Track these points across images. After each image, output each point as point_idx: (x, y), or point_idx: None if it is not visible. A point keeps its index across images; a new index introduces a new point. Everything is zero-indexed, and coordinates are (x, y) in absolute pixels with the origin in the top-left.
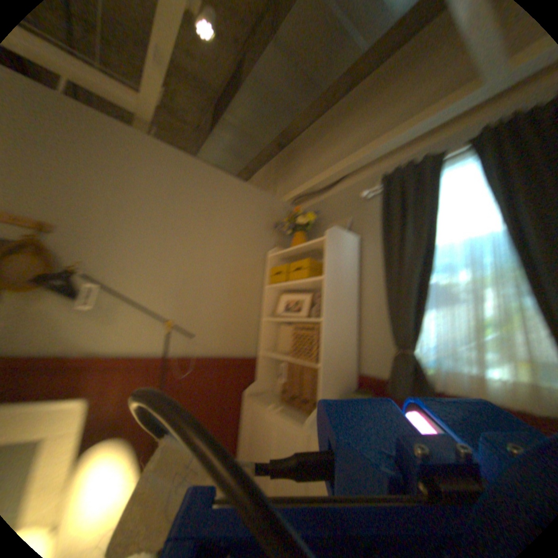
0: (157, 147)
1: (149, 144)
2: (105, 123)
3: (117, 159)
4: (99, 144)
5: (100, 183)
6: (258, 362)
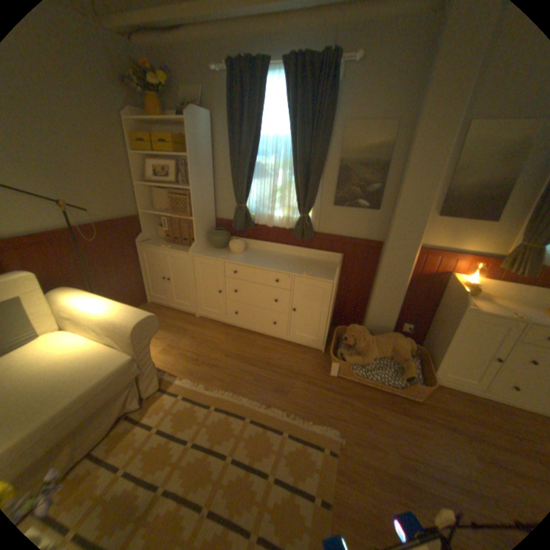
0: None
1: None
2: None
3: None
4: None
5: None
6: (141, 218)
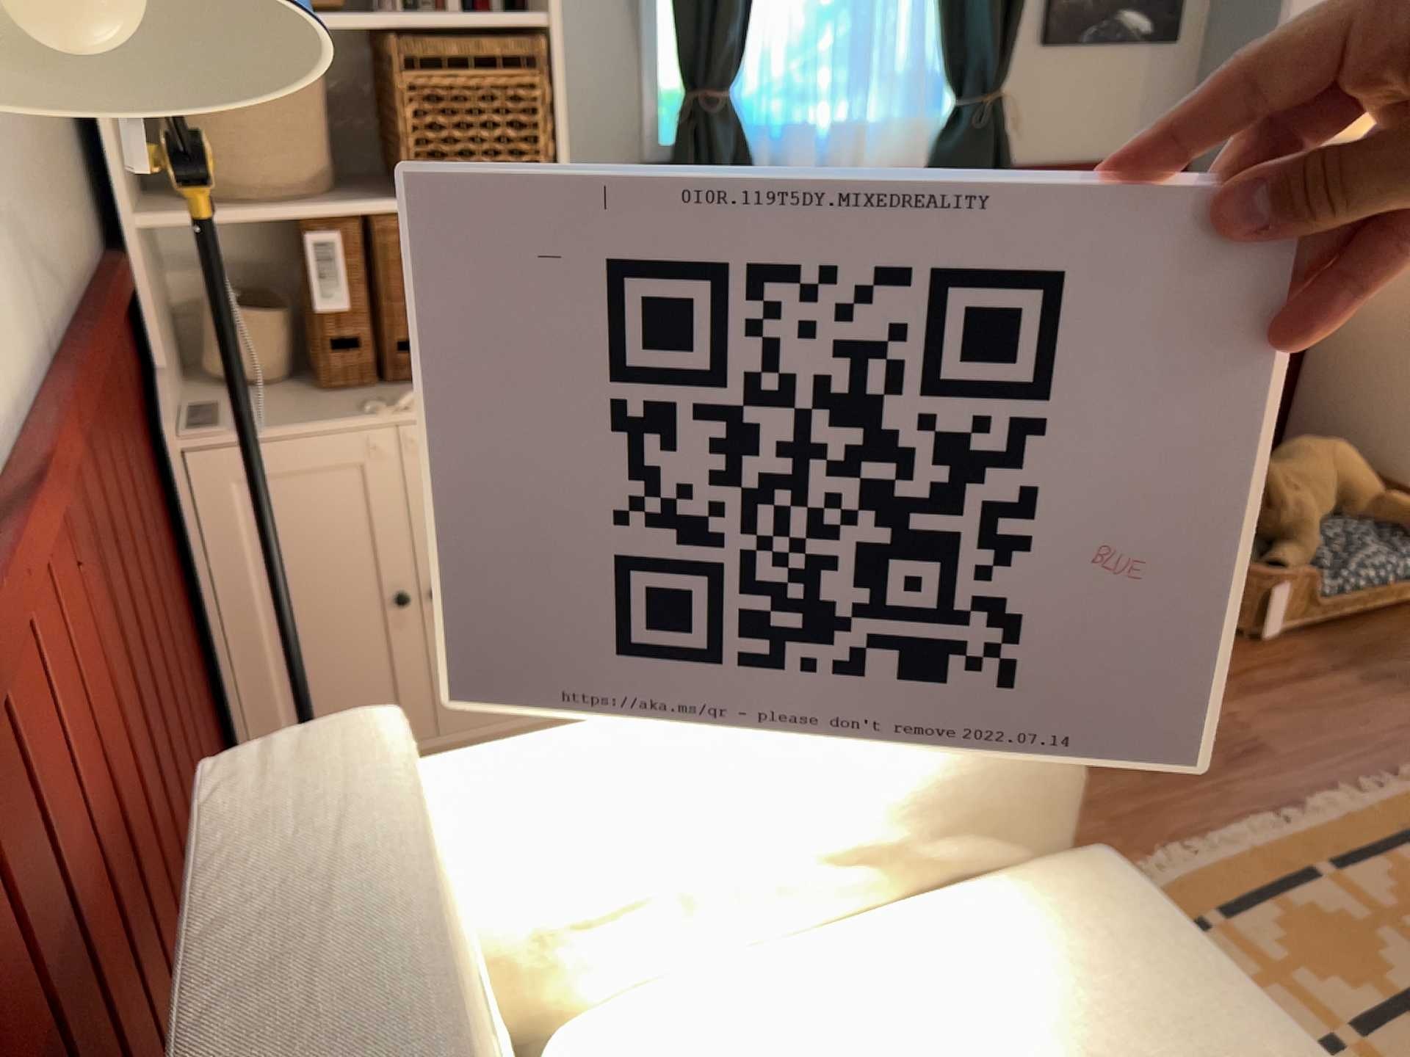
0: None
1: None
2: None
3: None
4: None
5: None
6: (139, 271)
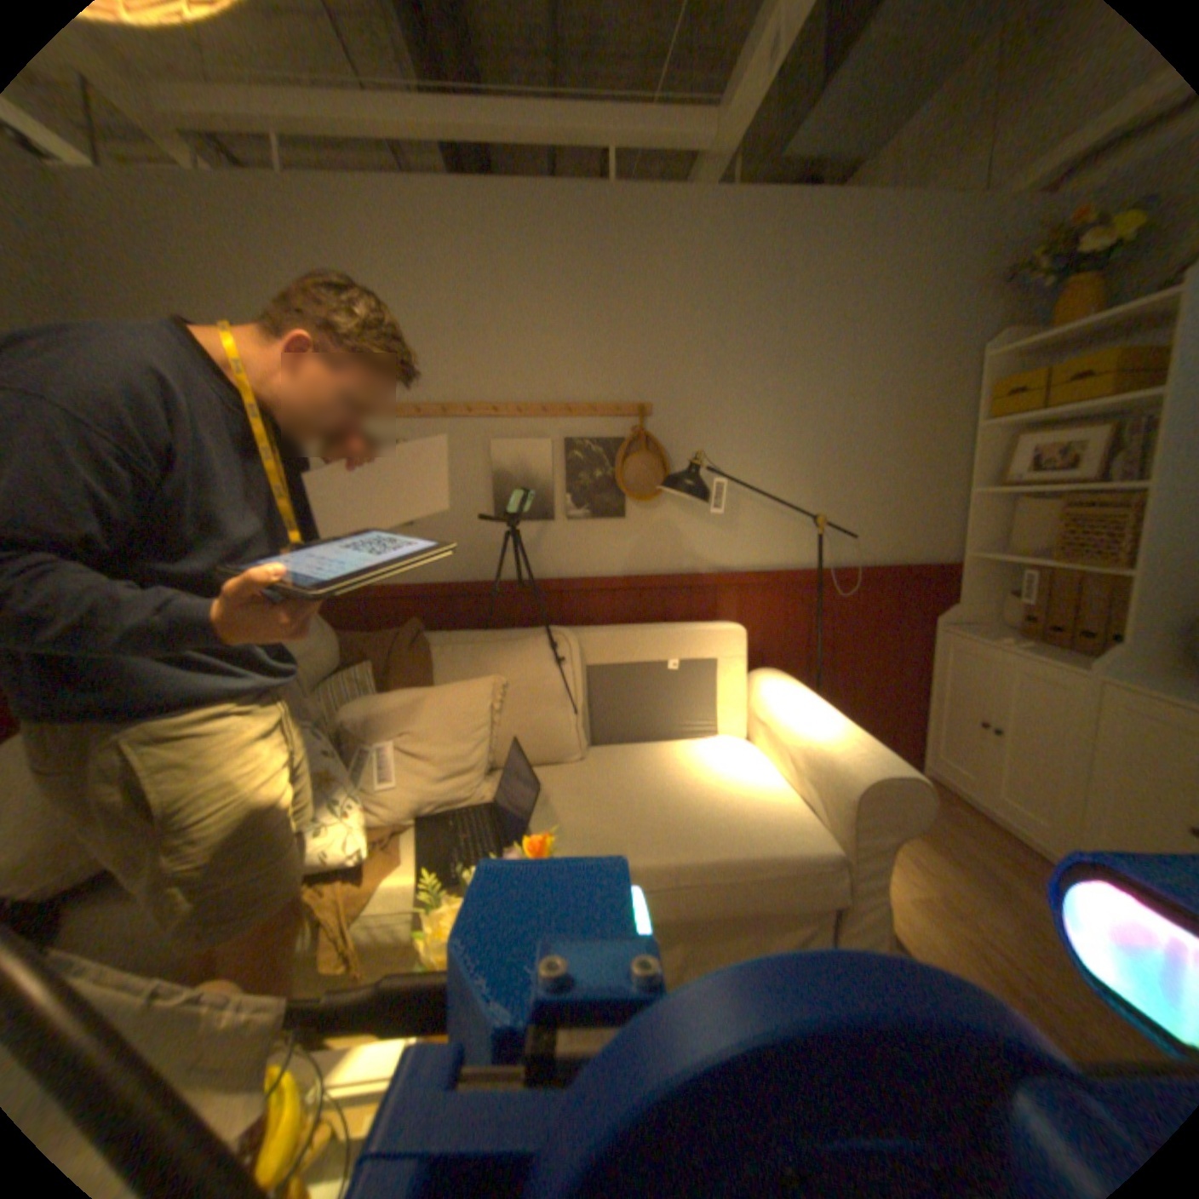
0: (755, 200)
1: (741, 200)
2: (677, 198)
3: (702, 257)
4: (676, 243)
5: (689, 314)
6: (967, 569)
